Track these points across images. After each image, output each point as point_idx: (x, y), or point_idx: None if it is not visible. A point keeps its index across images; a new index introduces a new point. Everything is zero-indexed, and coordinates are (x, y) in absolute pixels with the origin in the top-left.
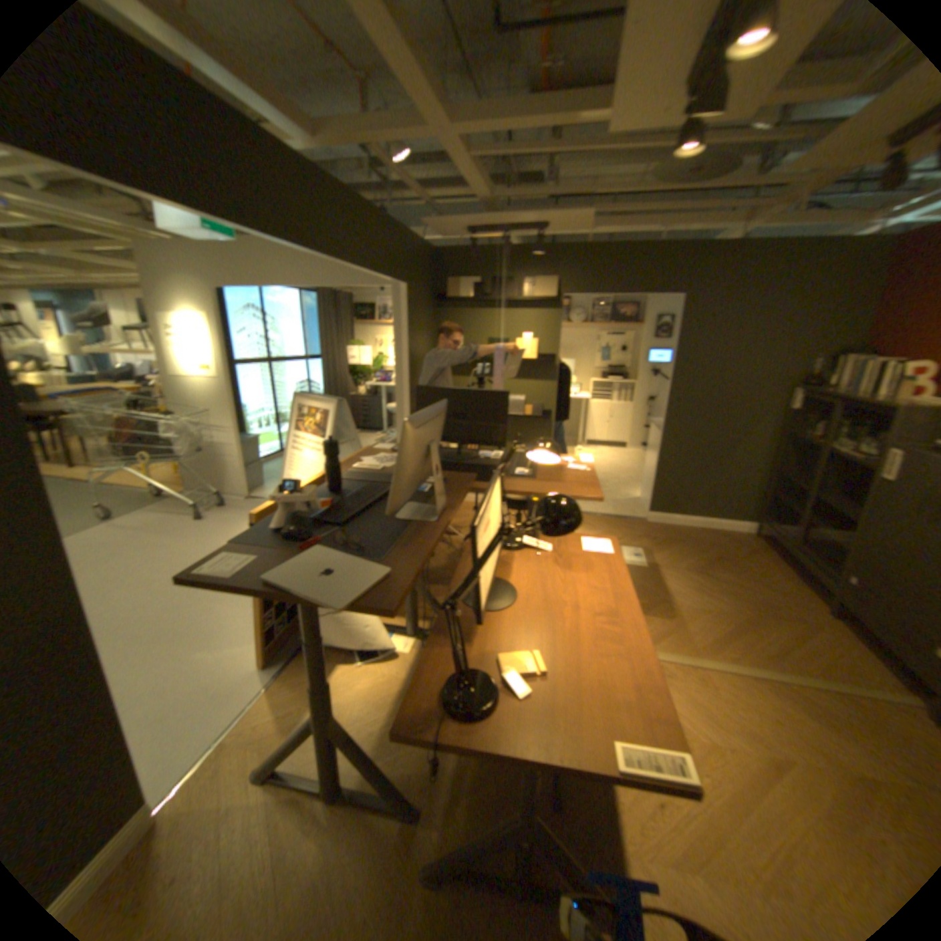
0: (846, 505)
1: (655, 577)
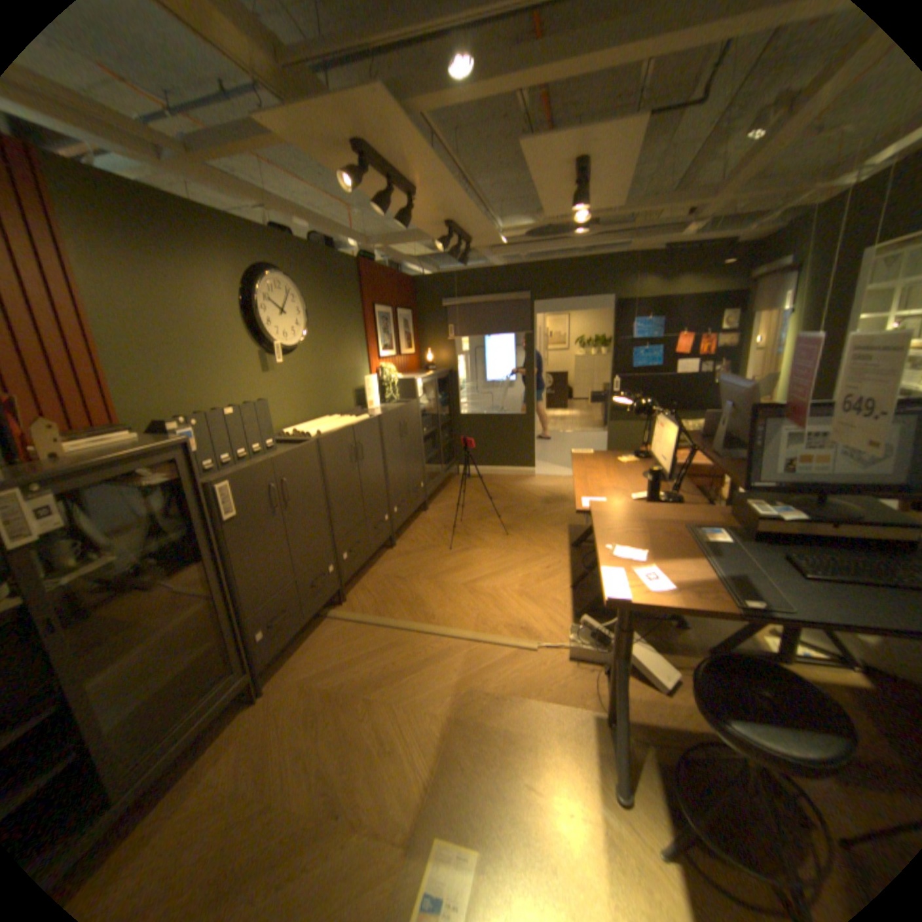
0: (120, 644)
1: (434, 800)
